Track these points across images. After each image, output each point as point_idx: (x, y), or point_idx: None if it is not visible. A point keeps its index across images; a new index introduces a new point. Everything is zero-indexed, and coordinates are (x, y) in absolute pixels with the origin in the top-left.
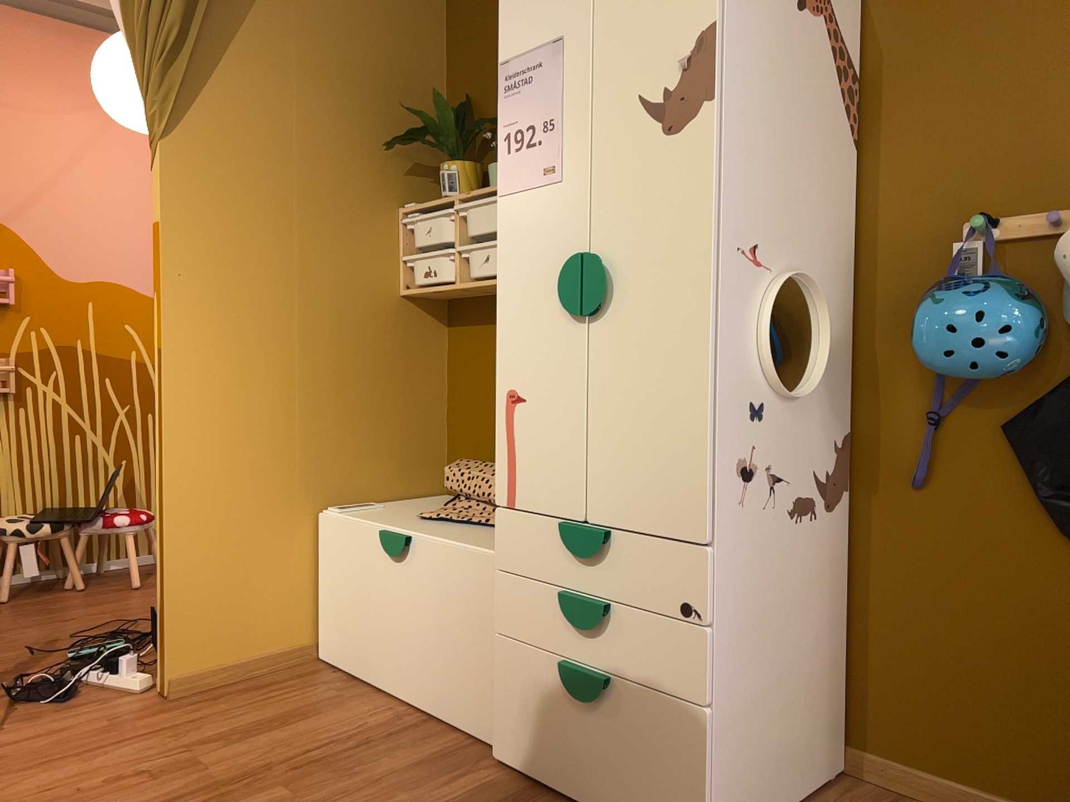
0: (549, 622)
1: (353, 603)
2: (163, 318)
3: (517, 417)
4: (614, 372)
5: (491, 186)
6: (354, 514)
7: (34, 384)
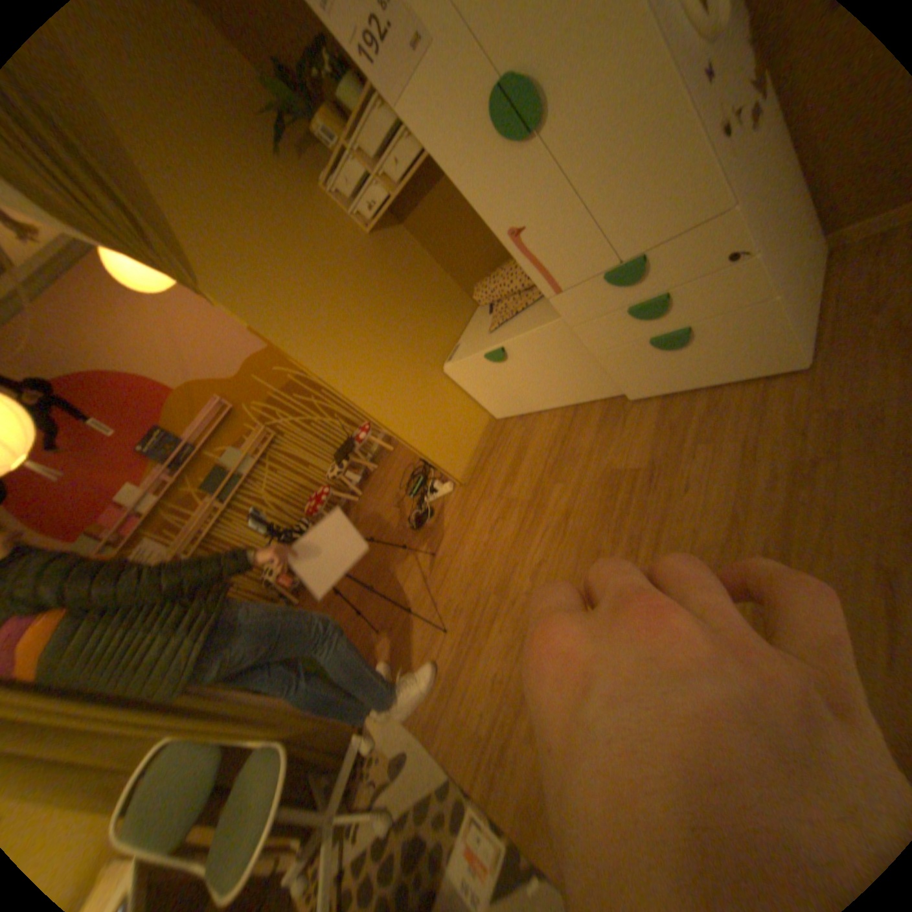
0: (627, 326)
1: (496, 389)
2: (304, 363)
3: (527, 239)
4: (584, 151)
5: (346, 106)
6: (459, 355)
7: (275, 422)
